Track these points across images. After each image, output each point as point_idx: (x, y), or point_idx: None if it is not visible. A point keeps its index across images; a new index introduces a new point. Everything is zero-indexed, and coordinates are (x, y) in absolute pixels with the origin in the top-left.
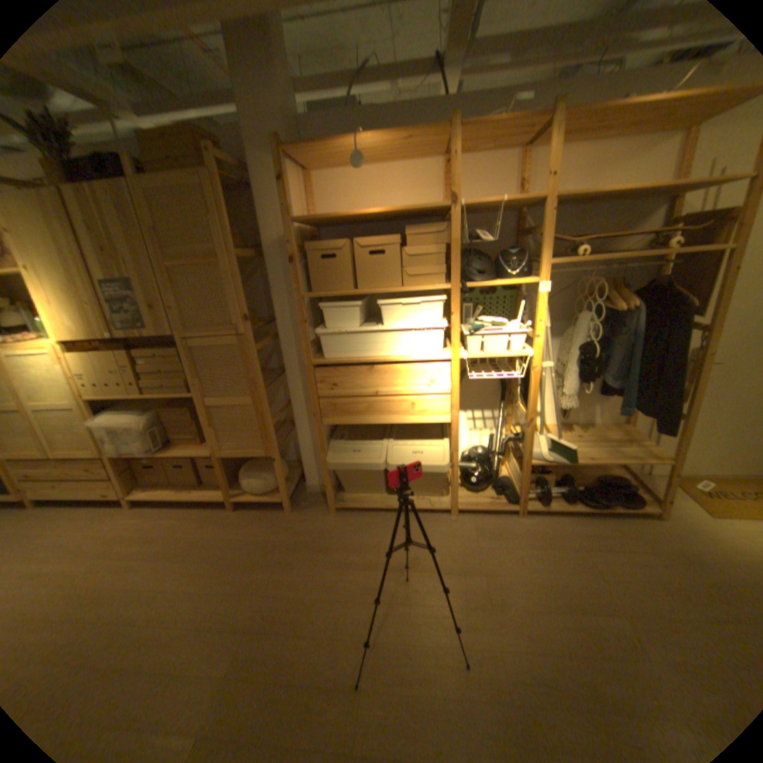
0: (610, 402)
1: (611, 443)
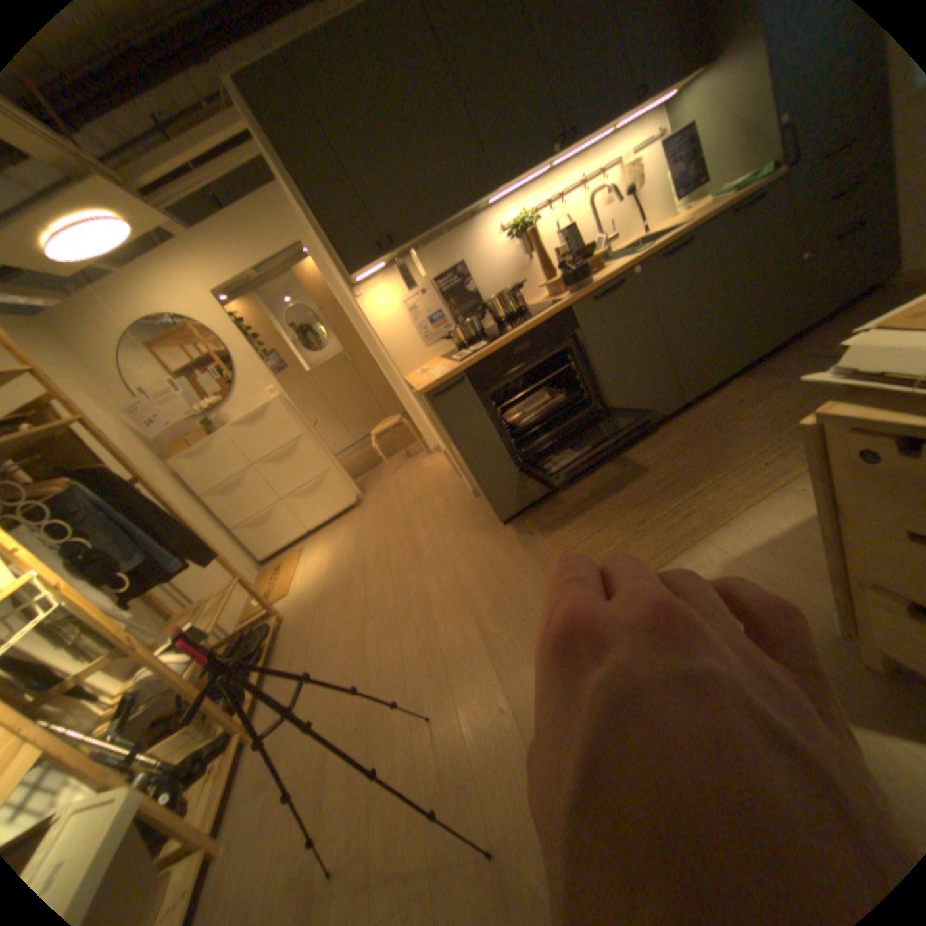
0: (133, 615)
1: (189, 621)
